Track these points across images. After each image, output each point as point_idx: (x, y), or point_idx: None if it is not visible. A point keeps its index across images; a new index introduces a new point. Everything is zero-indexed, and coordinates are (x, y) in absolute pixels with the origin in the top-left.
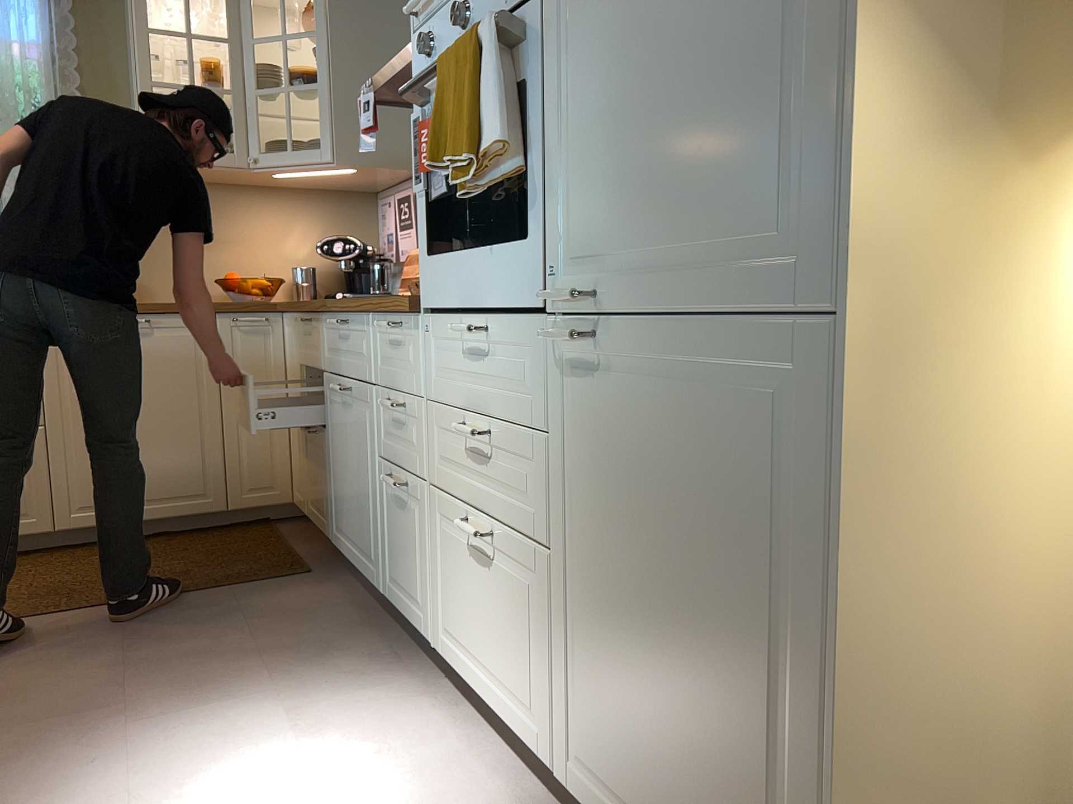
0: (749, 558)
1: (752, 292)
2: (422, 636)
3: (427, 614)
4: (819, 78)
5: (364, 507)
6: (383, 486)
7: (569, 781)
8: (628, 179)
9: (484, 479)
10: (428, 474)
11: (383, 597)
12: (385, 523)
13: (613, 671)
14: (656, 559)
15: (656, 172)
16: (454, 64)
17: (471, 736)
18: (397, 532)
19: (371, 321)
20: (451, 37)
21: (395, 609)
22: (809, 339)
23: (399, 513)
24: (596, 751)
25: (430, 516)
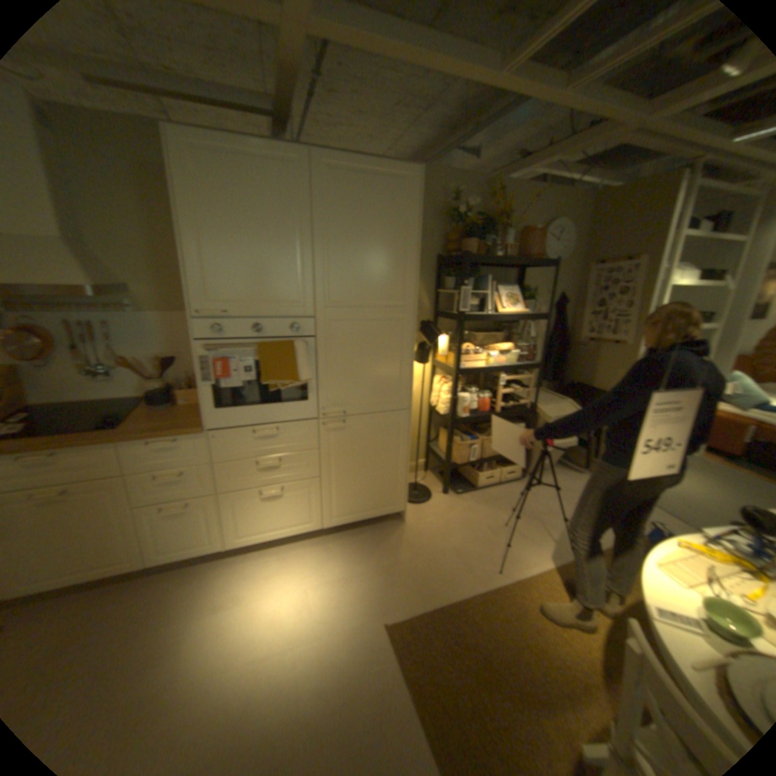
0: (386, 449)
1: (387, 407)
2: (202, 556)
3: (210, 543)
4: (400, 376)
5: (98, 544)
6: (140, 520)
7: (325, 525)
8: (351, 388)
9: (269, 474)
10: (210, 491)
11: (141, 570)
12: (144, 535)
13: (345, 489)
14: (360, 460)
15: (361, 387)
16: (269, 351)
17: (261, 556)
18: (166, 531)
19: (111, 447)
20: (235, 332)
21: (162, 565)
22: (398, 413)
23: (169, 521)
24: (338, 510)
25: (212, 506)
